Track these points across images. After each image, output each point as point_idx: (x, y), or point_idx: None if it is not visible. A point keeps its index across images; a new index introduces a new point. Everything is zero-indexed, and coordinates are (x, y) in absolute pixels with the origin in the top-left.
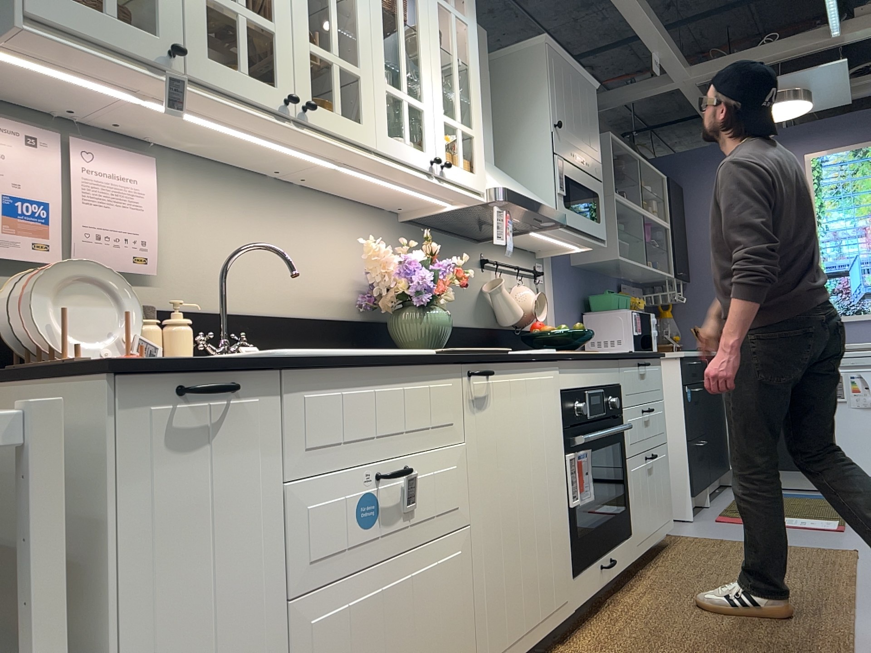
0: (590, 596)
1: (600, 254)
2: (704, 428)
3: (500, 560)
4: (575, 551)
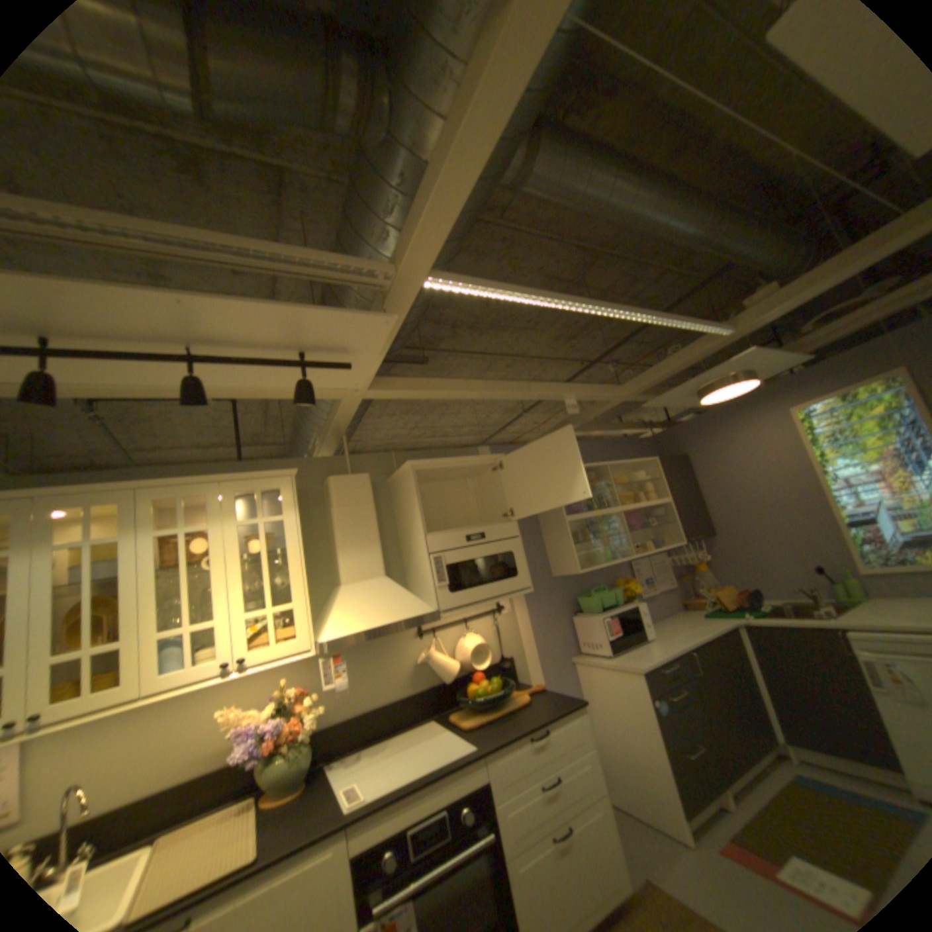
0: None
1: (567, 569)
2: (705, 730)
3: None
4: None
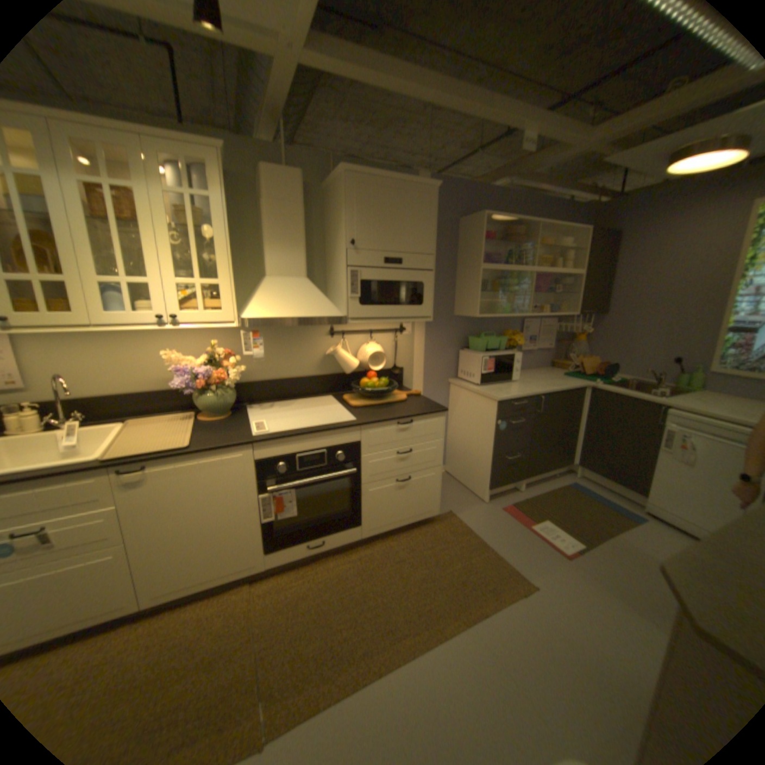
0: (290, 561)
1: (467, 311)
2: (527, 445)
3: (164, 556)
4: (269, 542)
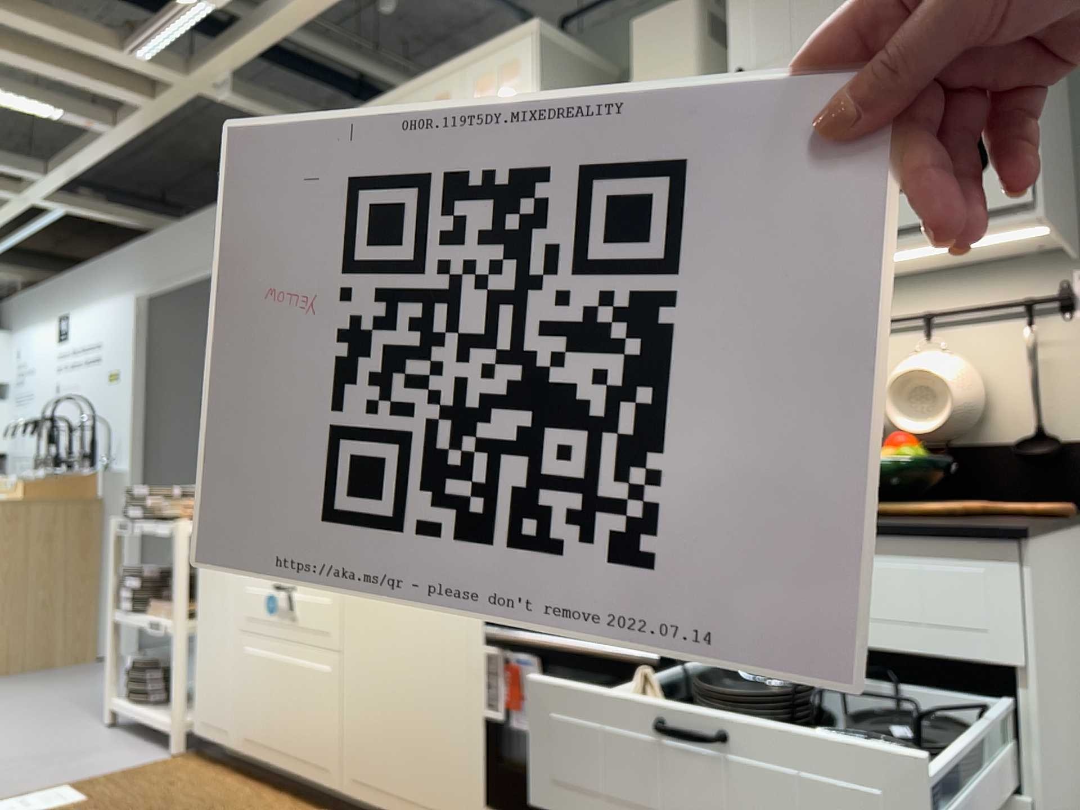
0: None
1: None
2: None
3: (369, 704)
4: (495, 781)
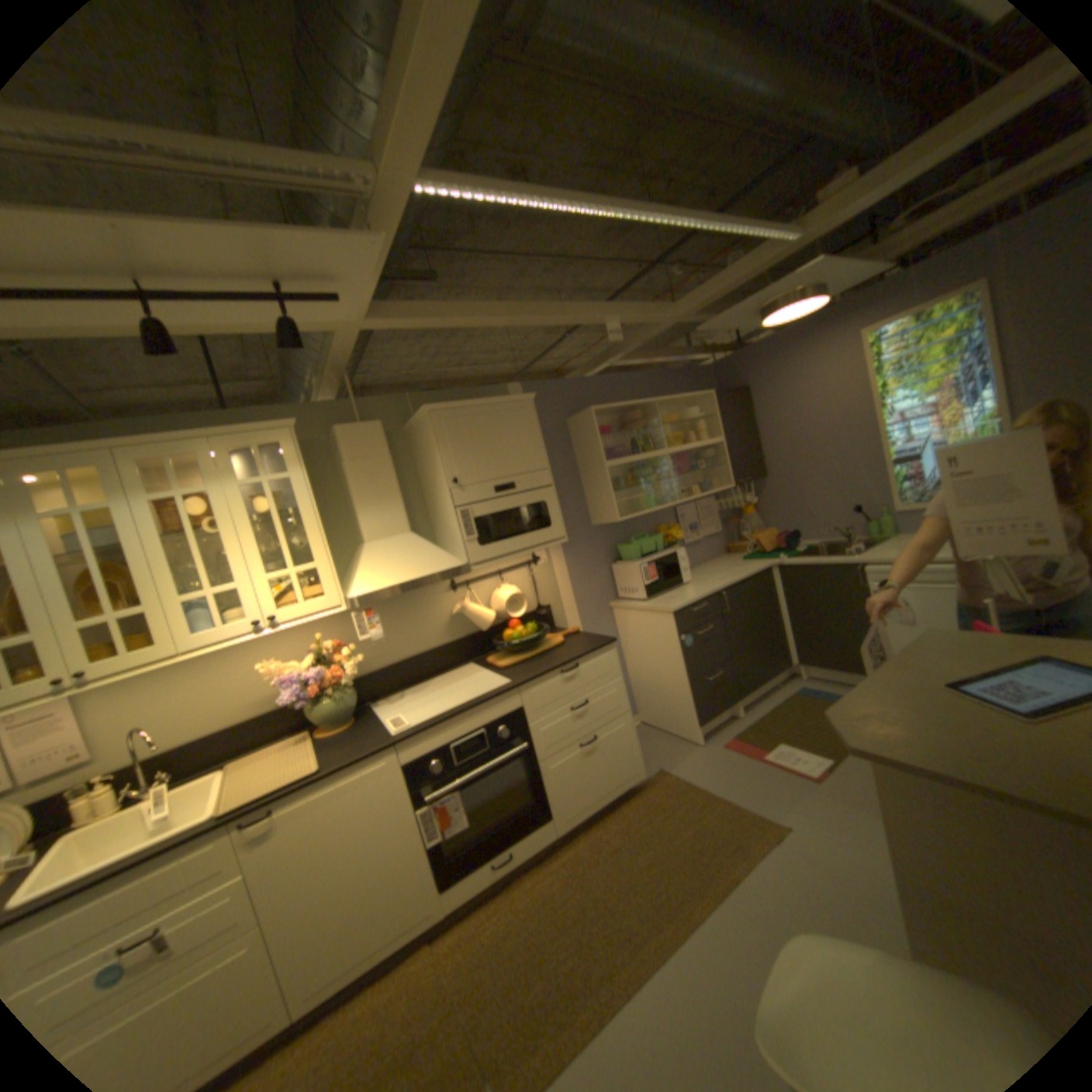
0: (475, 896)
1: (606, 517)
2: (726, 656)
3: (312, 931)
4: (442, 875)
